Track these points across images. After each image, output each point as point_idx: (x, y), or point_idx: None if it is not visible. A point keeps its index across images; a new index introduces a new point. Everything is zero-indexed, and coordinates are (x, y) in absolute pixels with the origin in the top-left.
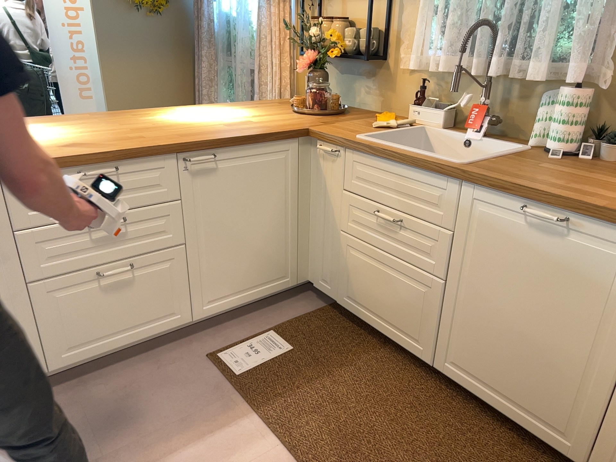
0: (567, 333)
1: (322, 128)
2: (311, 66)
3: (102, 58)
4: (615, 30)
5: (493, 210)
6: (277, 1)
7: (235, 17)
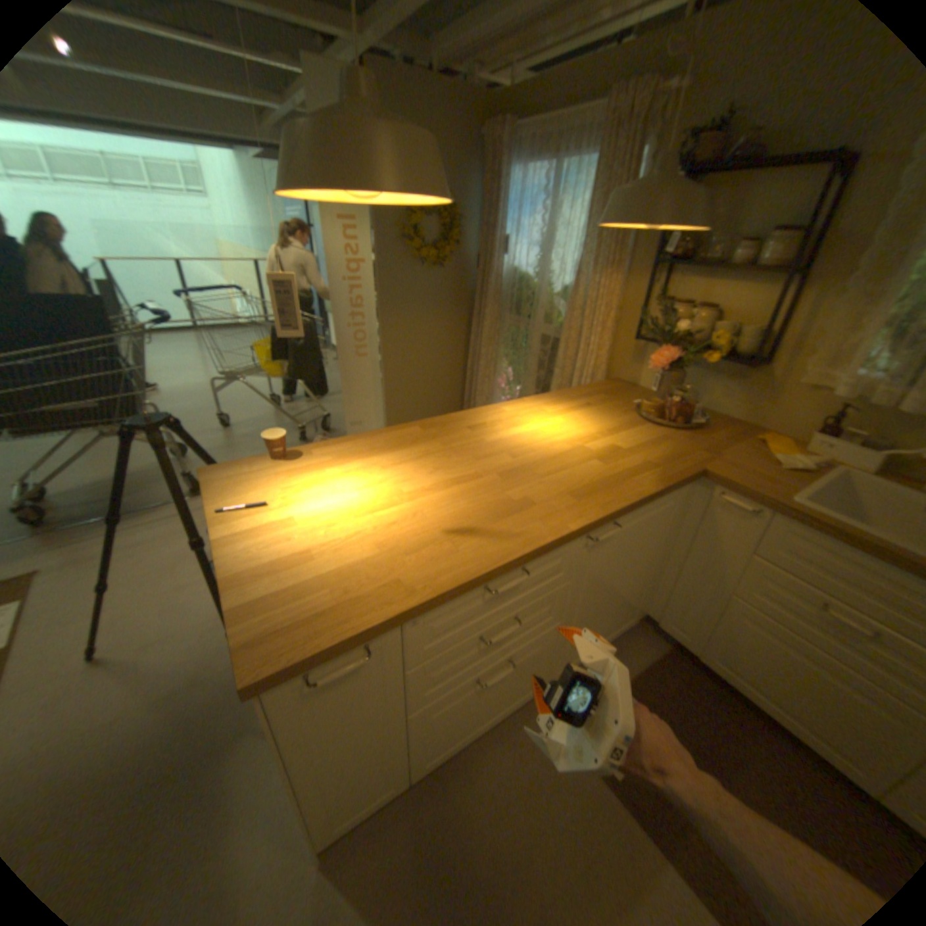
0: None
1: (724, 469)
2: (669, 363)
3: (378, 315)
4: None
5: None
6: (609, 269)
7: (529, 274)
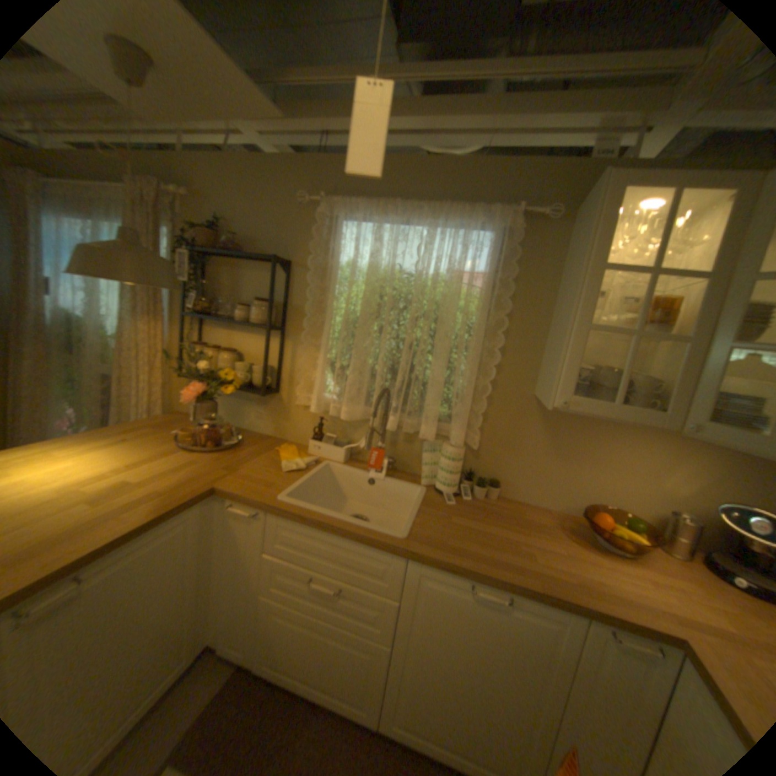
0: (516, 693)
1: (230, 484)
2: (198, 397)
3: None
4: (475, 404)
5: (441, 587)
6: (146, 317)
7: (78, 316)
